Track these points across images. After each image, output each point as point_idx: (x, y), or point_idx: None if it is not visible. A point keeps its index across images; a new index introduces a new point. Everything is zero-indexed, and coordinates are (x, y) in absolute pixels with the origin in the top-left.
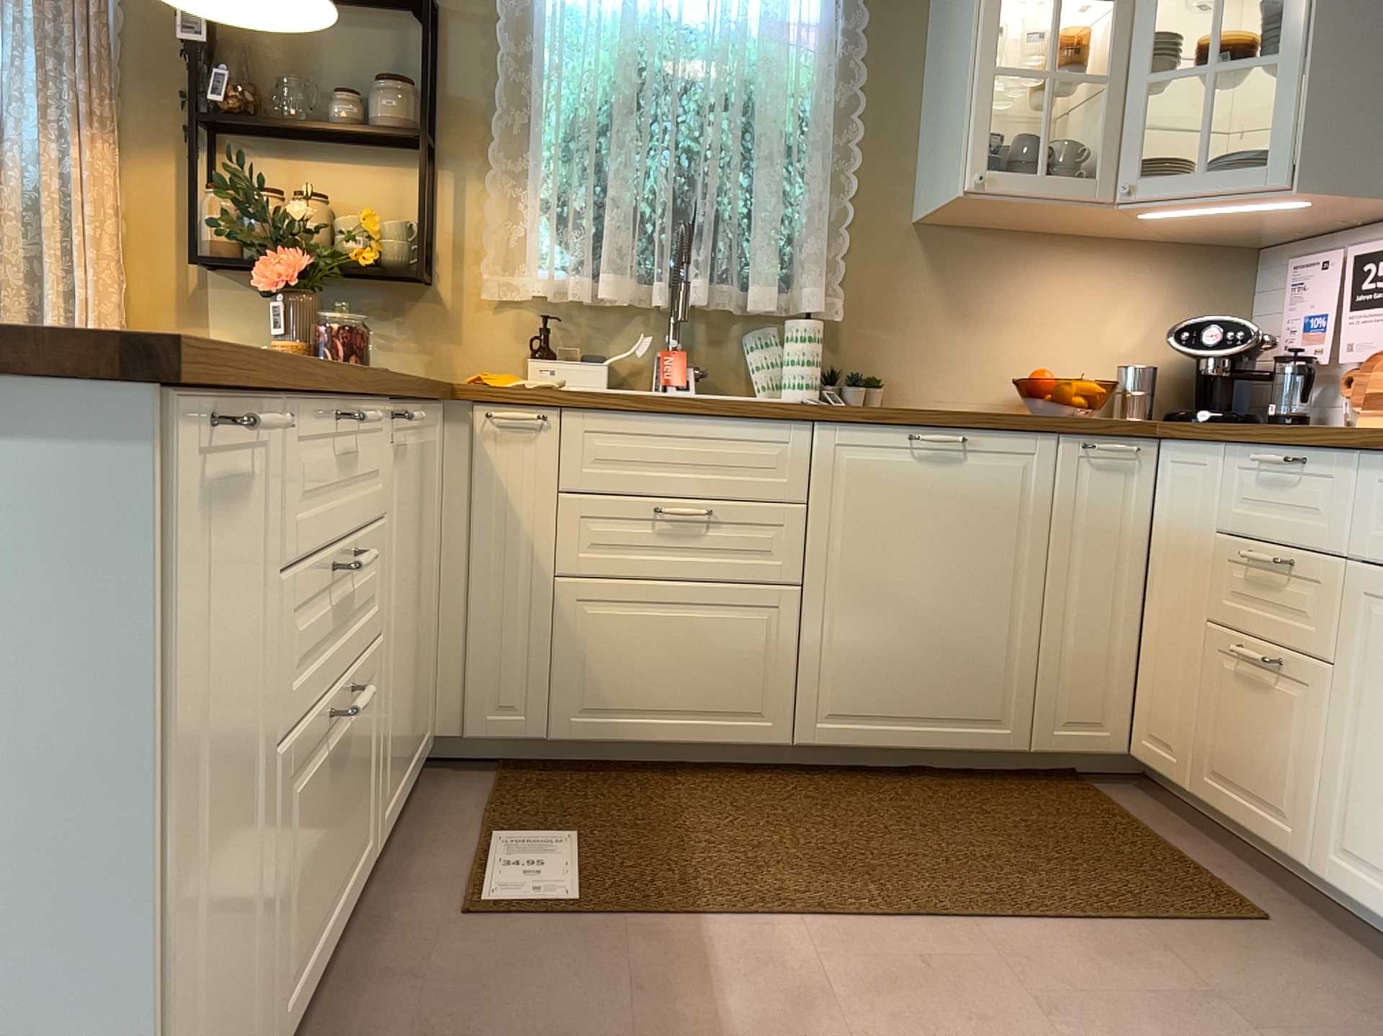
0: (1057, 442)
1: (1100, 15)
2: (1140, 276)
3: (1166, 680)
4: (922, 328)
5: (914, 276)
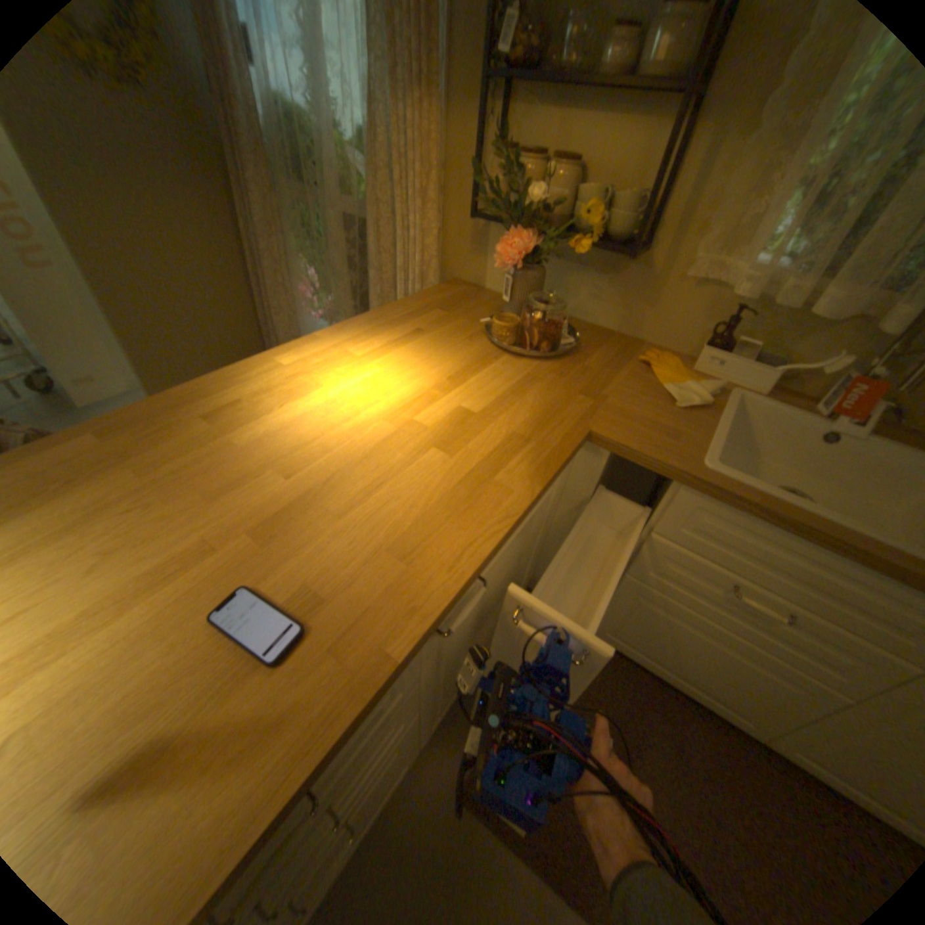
0: None
1: None
2: None
3: None
4: None
5: None
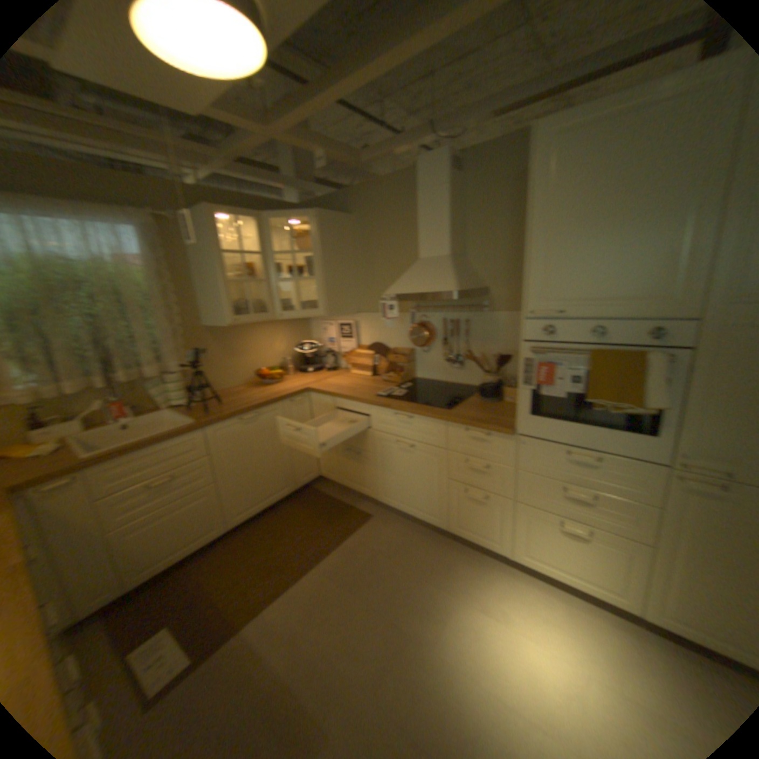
0: (284, 403)
1: (254, 254)
2: (282, 329)
3: (328, 456)
4: (219, 363)
5: (210, 346)
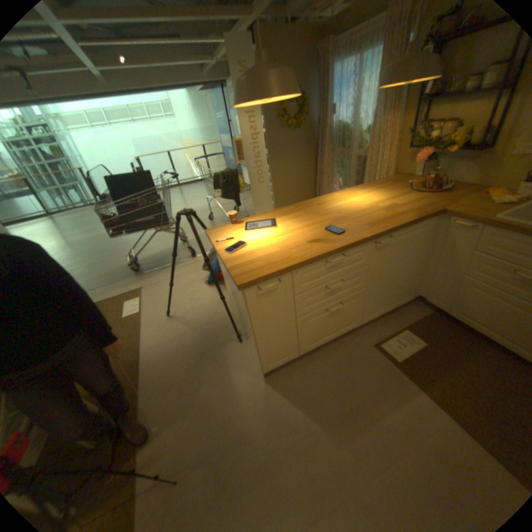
0: None
1: None
2: None
3: None
4: None
5: None
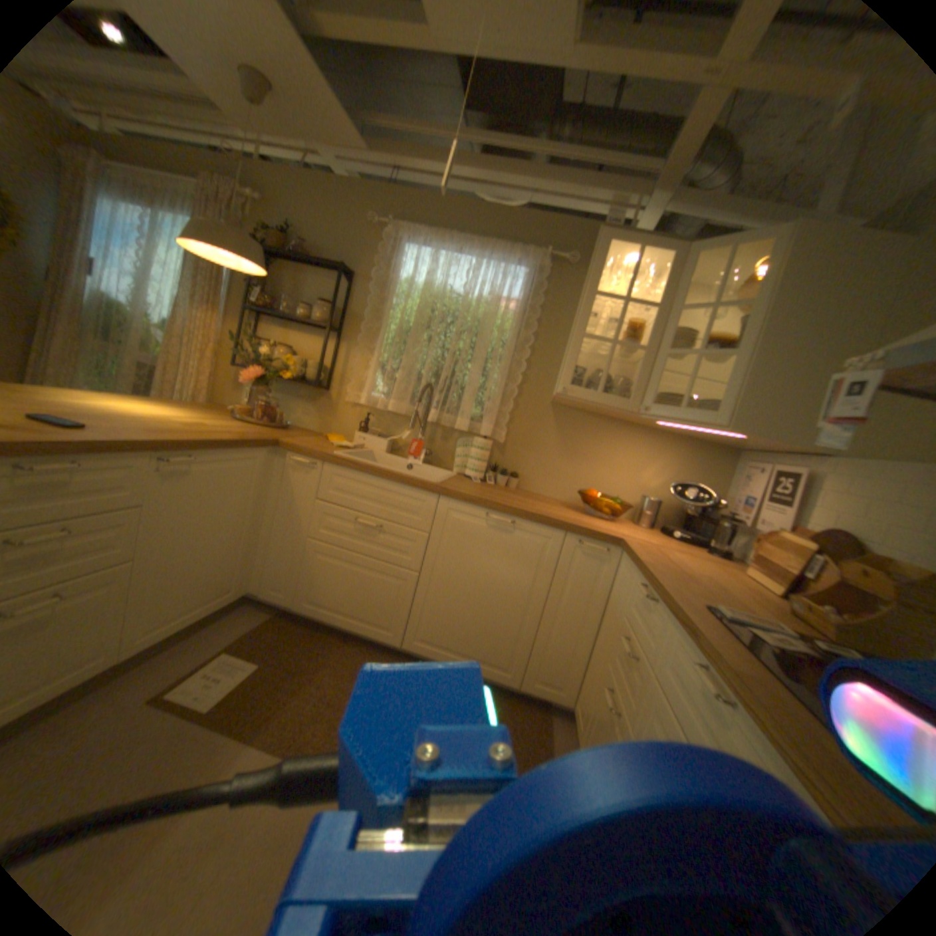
0: (564, 536)
1: (659, 314)
2: (667, 453)
3: (592, 683)
4: (545, 455)
5: (545, 429)
